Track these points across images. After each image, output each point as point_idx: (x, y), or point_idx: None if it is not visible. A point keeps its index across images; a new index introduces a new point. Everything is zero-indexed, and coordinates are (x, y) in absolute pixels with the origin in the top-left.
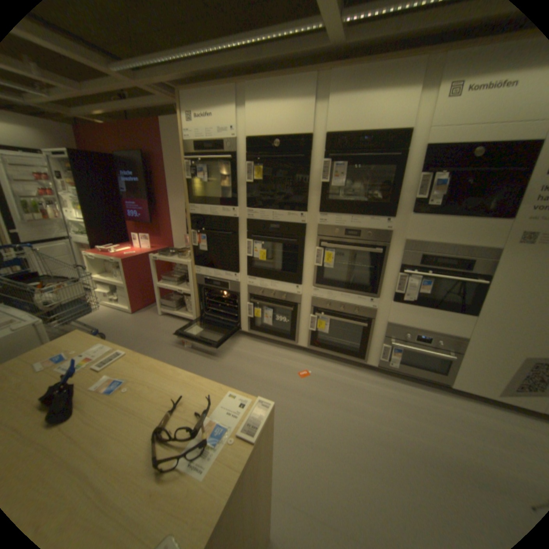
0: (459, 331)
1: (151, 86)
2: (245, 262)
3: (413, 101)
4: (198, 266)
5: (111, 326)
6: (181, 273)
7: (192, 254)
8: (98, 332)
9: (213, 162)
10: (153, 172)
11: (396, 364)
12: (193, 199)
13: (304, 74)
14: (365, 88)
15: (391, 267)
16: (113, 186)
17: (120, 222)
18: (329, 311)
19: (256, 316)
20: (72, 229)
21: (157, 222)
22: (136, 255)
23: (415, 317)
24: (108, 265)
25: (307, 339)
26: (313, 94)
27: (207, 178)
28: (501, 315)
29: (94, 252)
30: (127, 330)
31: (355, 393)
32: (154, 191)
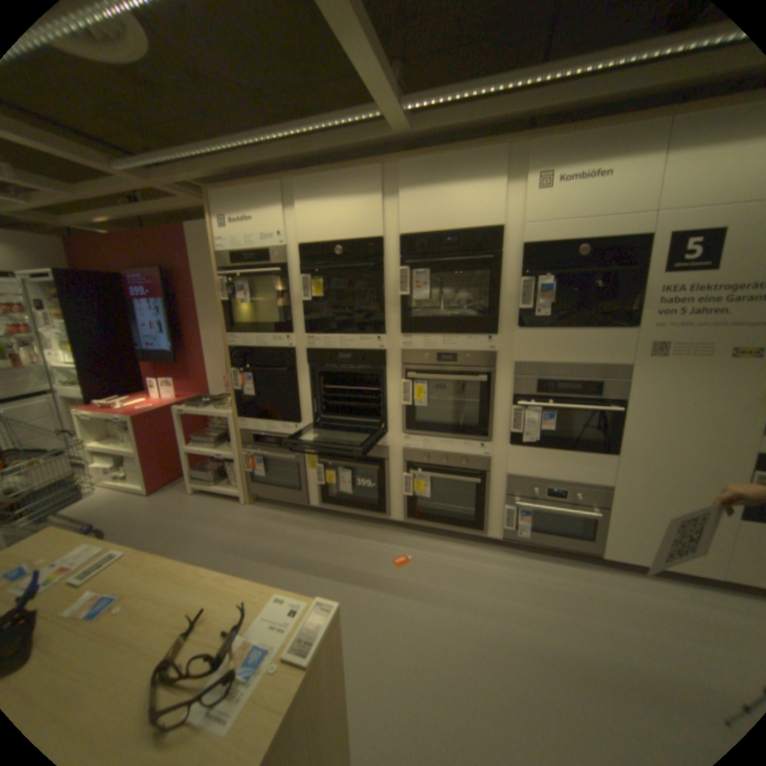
0: (599, 478)
1: (171, 186)
2: (309, 407)
3: (498, 195)
4: (243, 418)
5: (114, 517)
6: (219, 430)
7: (234, 402)
8: (93, 529)
9: (257, 277)
10: (177, 293)
11: (526, 532)
12: (231, 327)
13: (365, 168)
14: (440, 182)
15: (501, 399)
16: (120, 315)
17: (130, 365)
18: (428, 466)
19: (329, 482)
20: (58, 379)
21: (184, 360)
22: (154, 409)
23: (541, 464)
24: (111, 426)
25: (403, 509)
26: (378, 191)
27: (250, 299)
28: (646, 451)
29: (89, 409)
30: (139, 522)
31: (475, 581)
32: (179, 318)
